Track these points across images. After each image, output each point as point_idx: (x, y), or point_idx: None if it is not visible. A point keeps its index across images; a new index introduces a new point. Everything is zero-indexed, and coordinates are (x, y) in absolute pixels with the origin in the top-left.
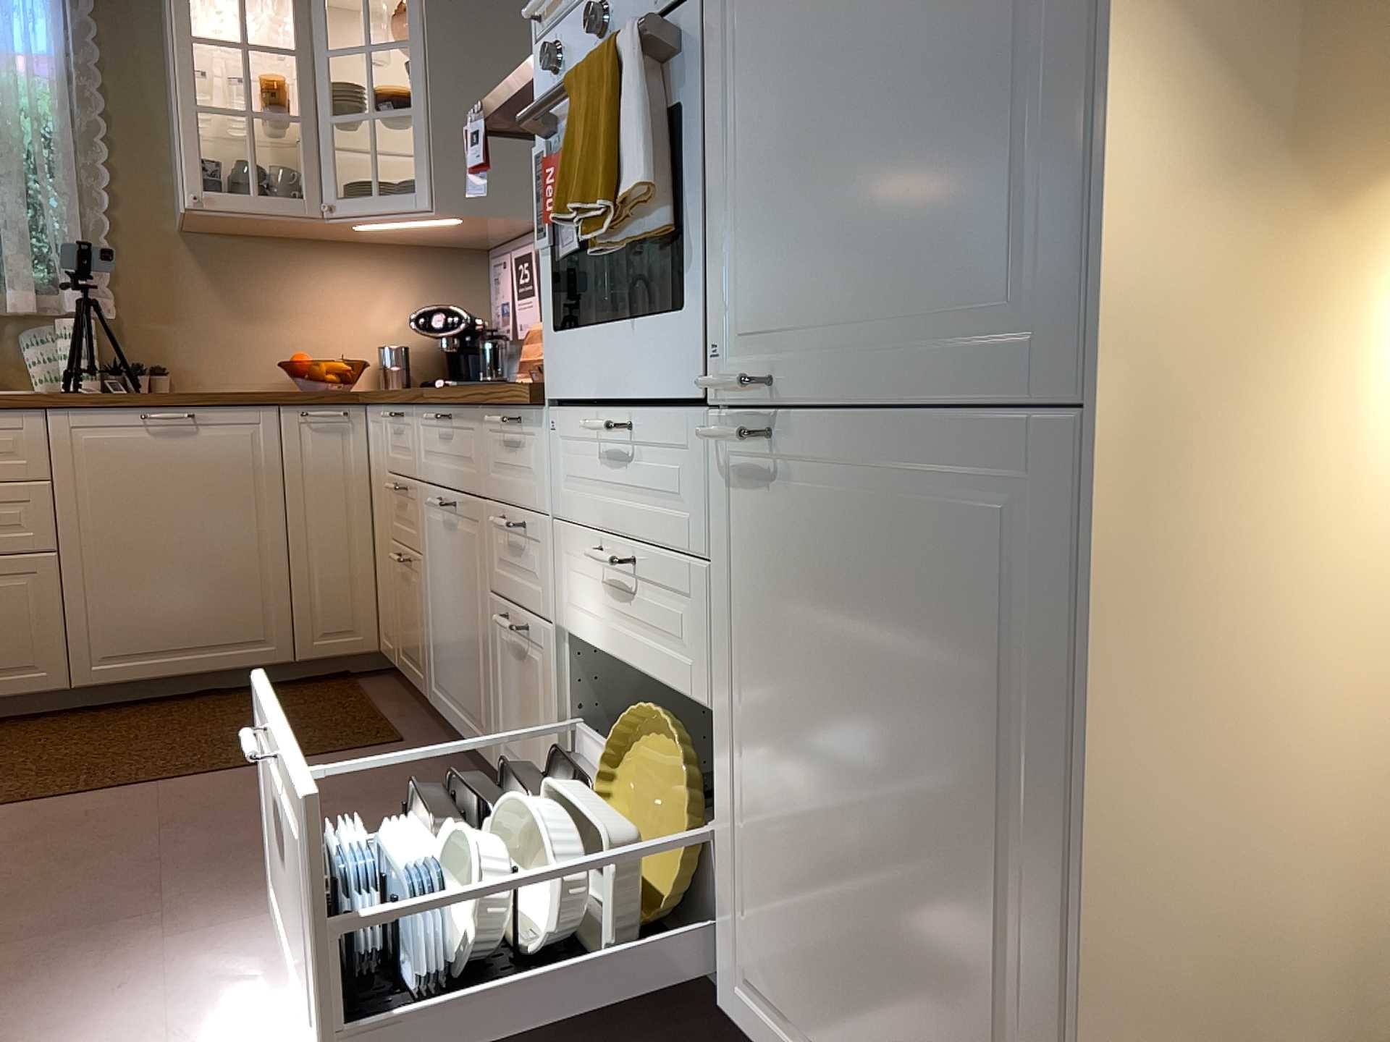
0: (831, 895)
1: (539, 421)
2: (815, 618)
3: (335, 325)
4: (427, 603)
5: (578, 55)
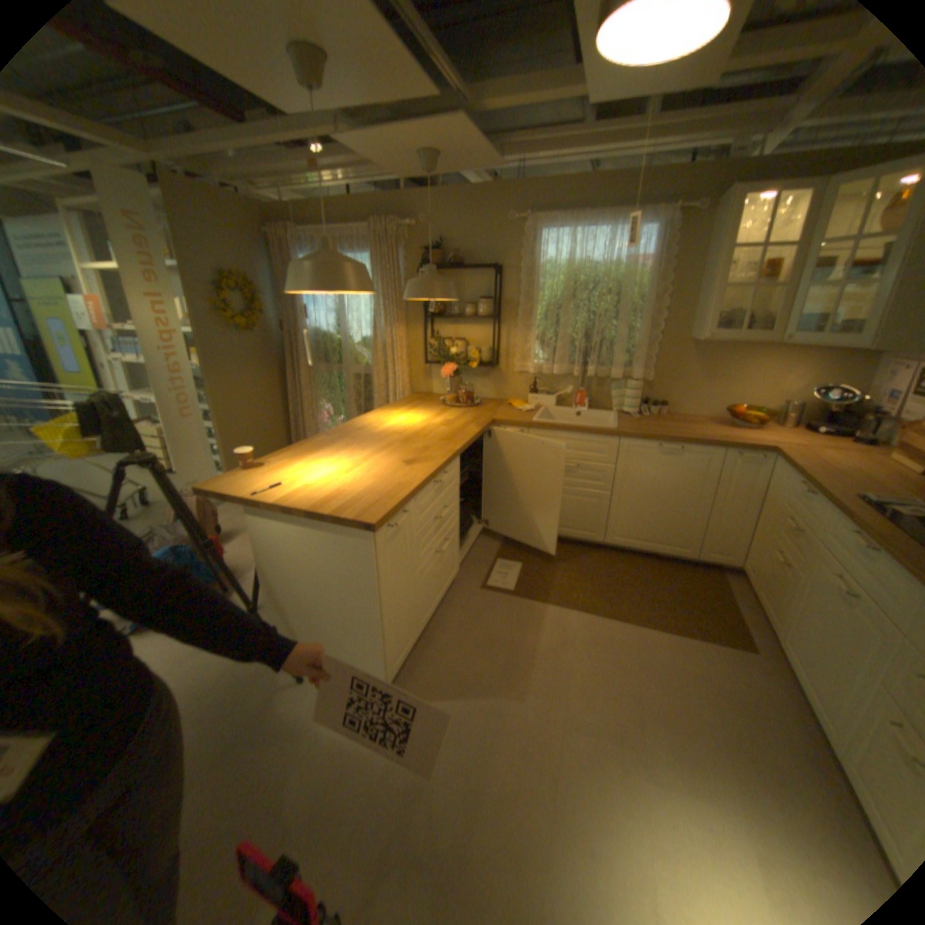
0: None
1: None
2: None
3: (761, 386)
4: (799, 604)
5: None
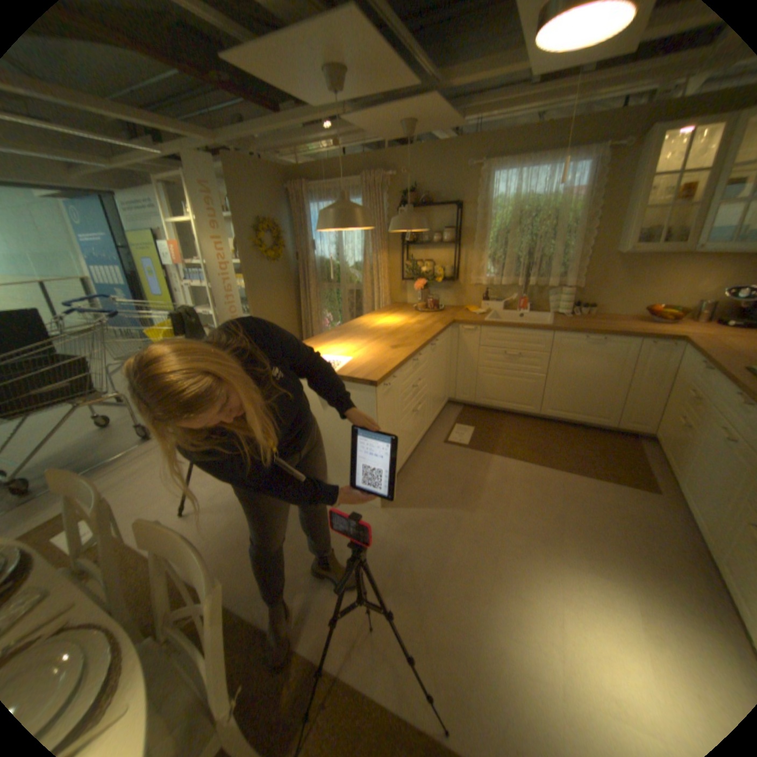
0: None
1: None
2: None
3: (678, 289)
4: (694, 454)
5: None
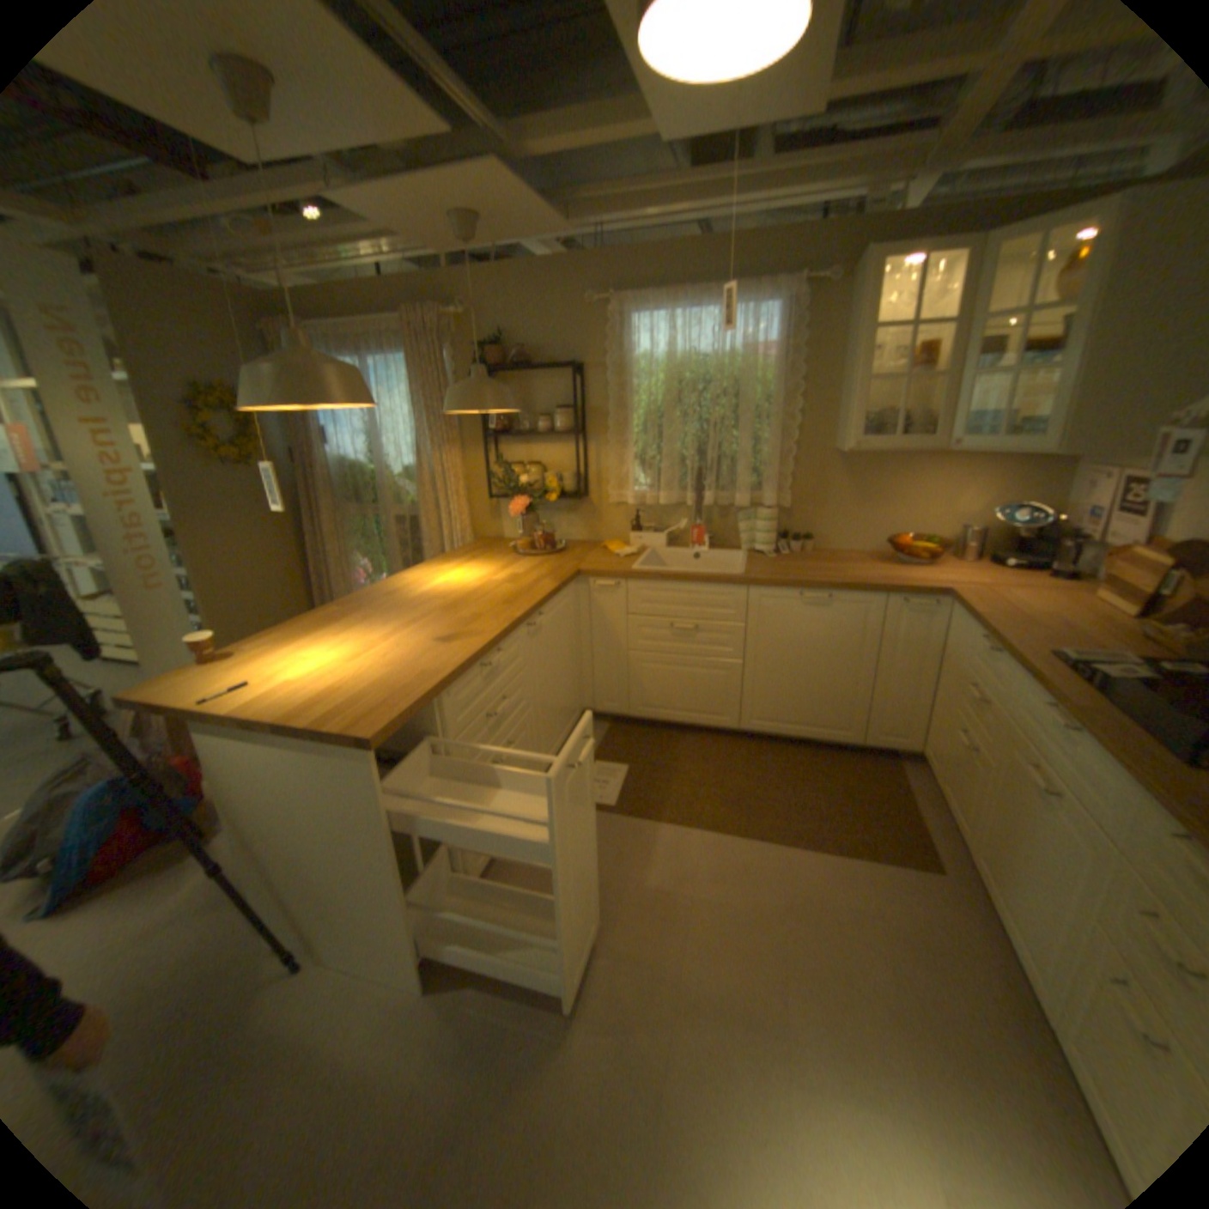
0: None
1: None
2: None
3: (931, 508)
4: (992, 804)
5: None
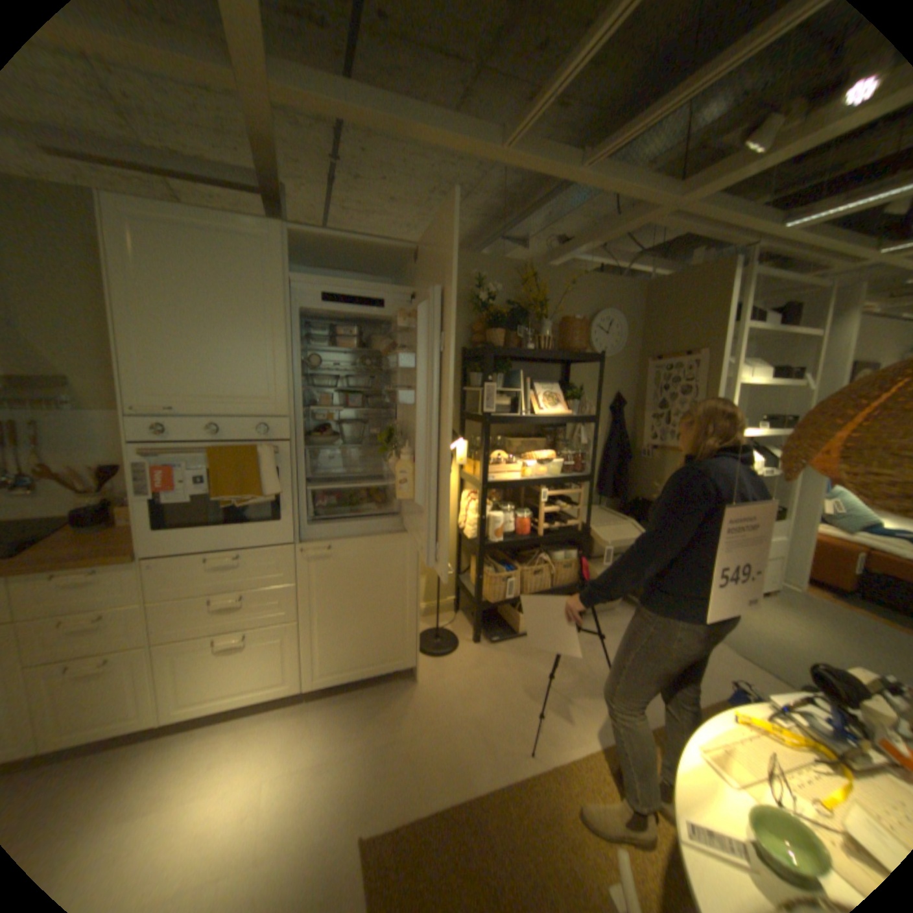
0: (349, 635)
1: (124, 569)
2: (343, 581)
3: None
4: None
5: (179, 434)
